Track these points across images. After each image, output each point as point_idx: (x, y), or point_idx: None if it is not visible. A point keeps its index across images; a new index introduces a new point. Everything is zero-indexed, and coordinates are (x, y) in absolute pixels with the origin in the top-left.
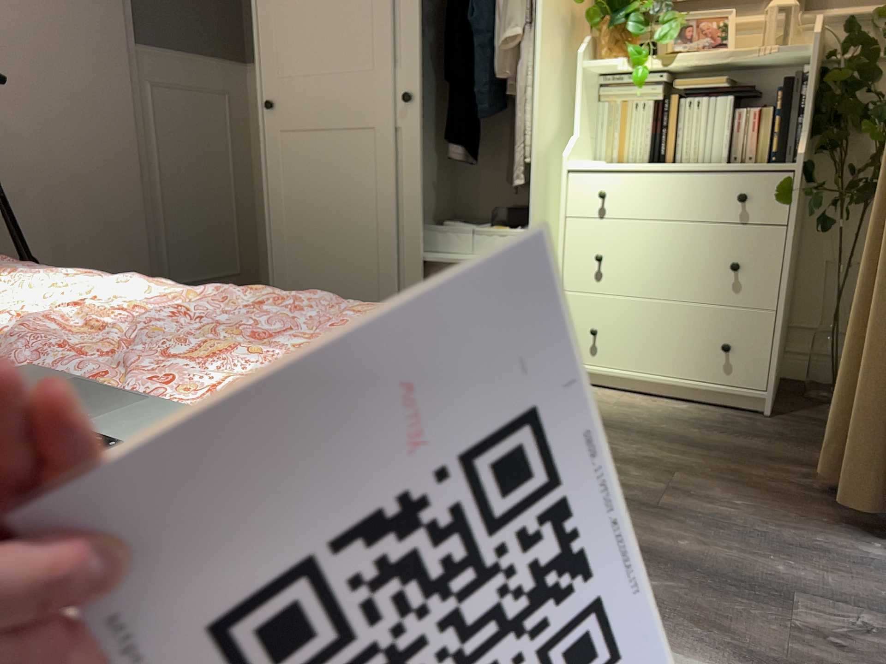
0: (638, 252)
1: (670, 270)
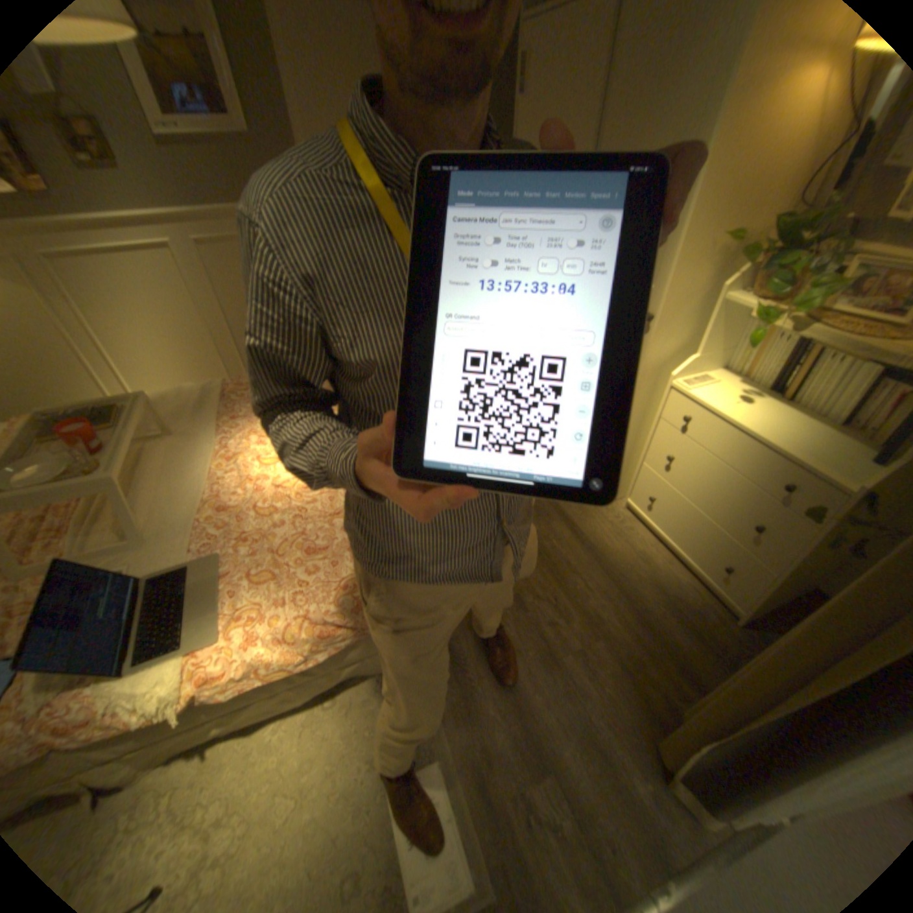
0: (697, 470)
1: (714, 497)
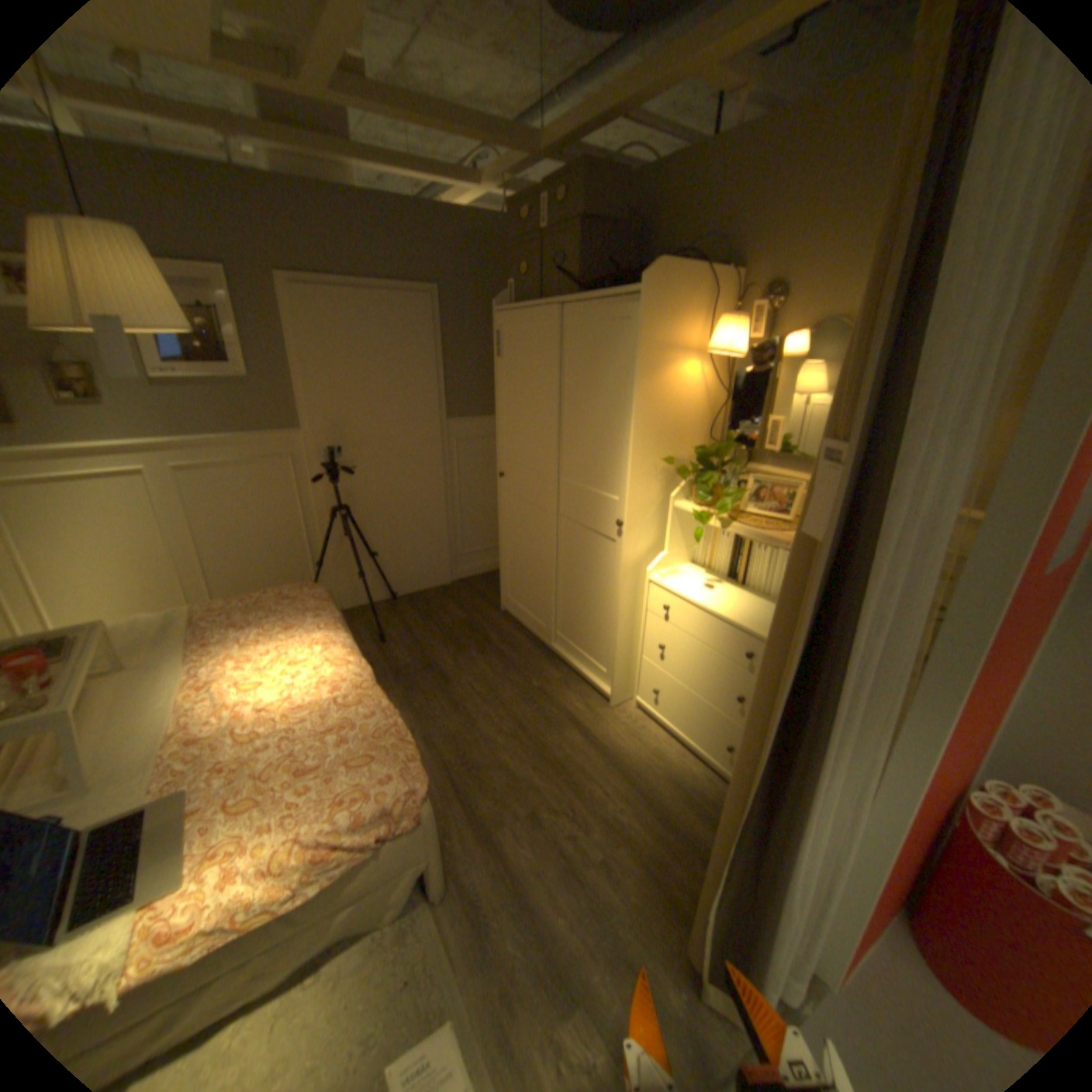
0: (686, 654)
1: (703, 677)
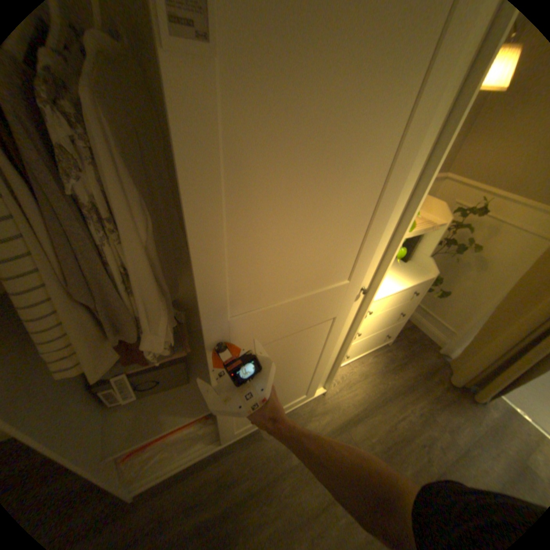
0: (373, 324)
1: (381, 324)
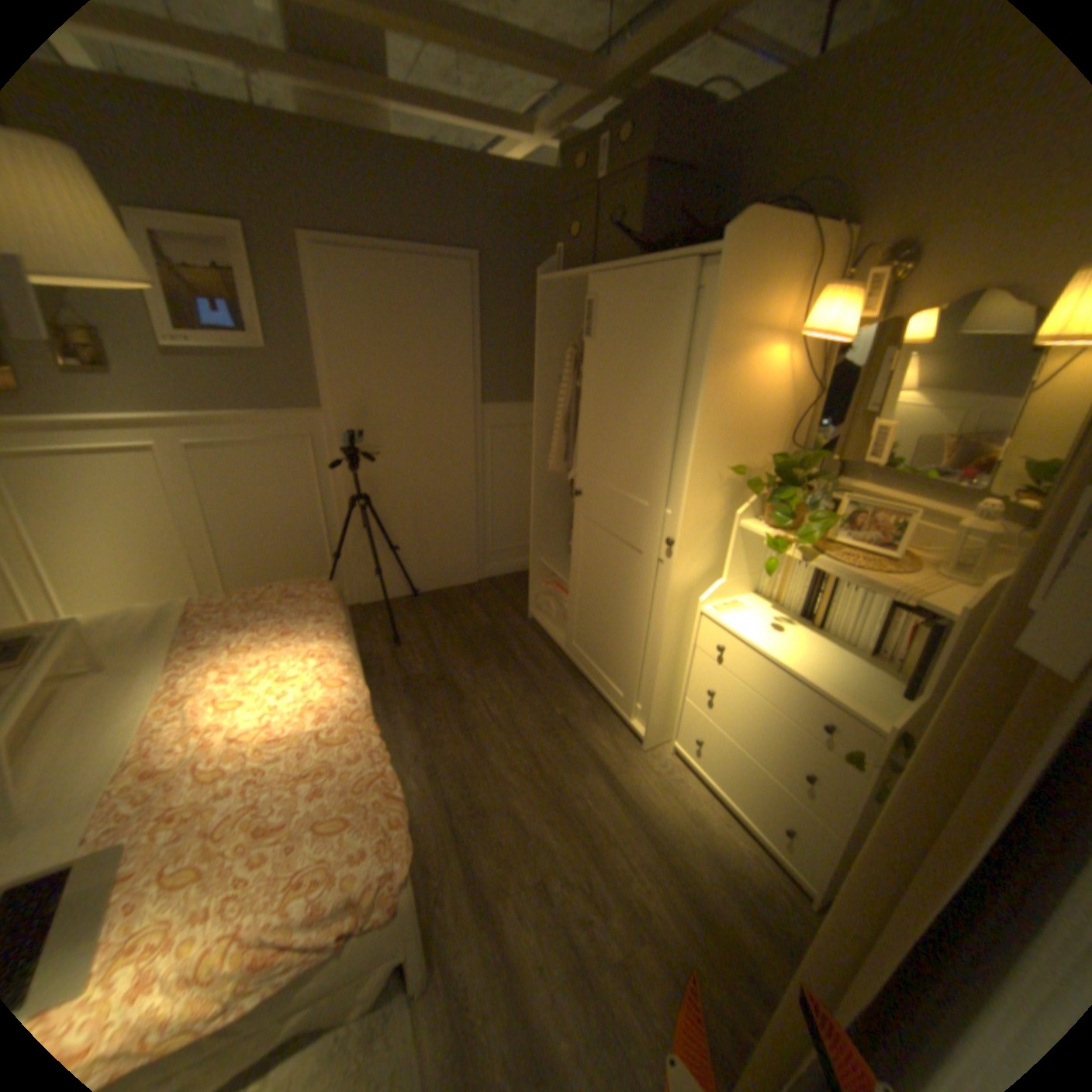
0: (740, 708)
1: (761, 740)
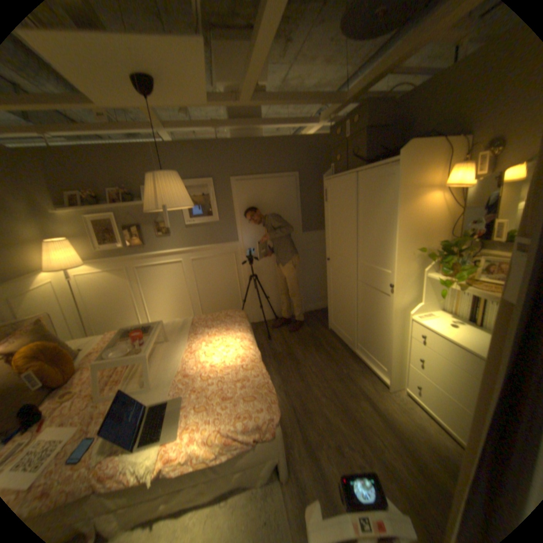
0: (438, 368)
1: (451, 384)
